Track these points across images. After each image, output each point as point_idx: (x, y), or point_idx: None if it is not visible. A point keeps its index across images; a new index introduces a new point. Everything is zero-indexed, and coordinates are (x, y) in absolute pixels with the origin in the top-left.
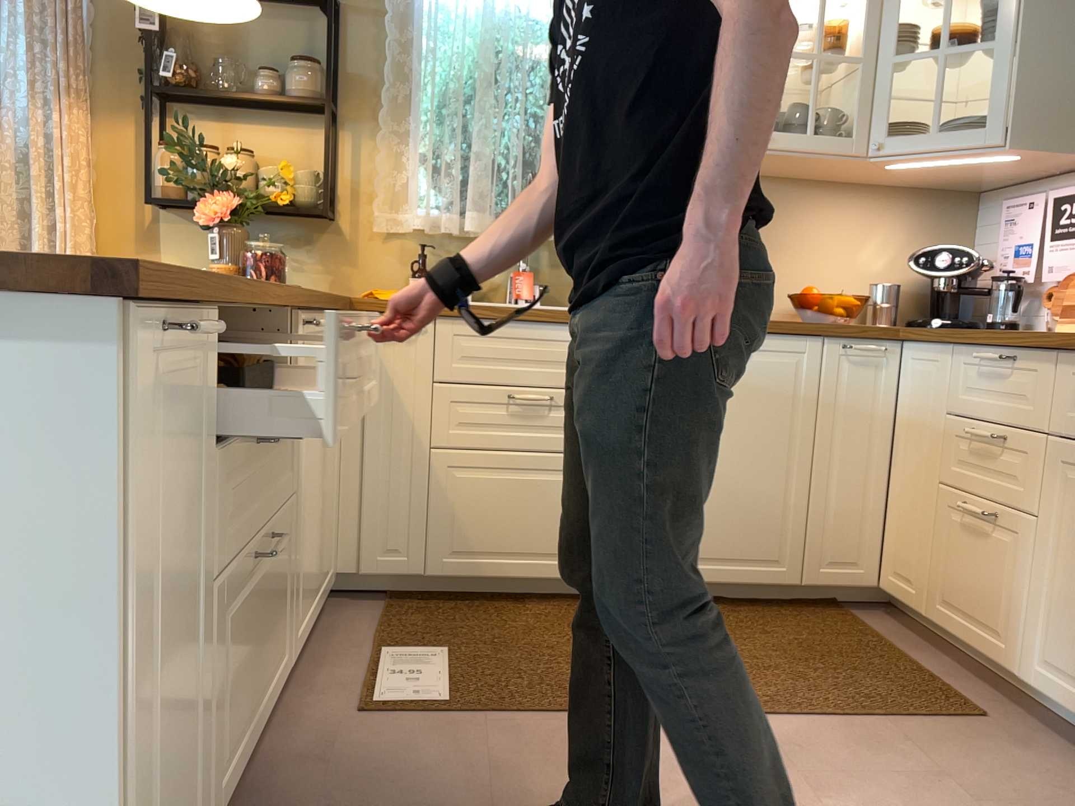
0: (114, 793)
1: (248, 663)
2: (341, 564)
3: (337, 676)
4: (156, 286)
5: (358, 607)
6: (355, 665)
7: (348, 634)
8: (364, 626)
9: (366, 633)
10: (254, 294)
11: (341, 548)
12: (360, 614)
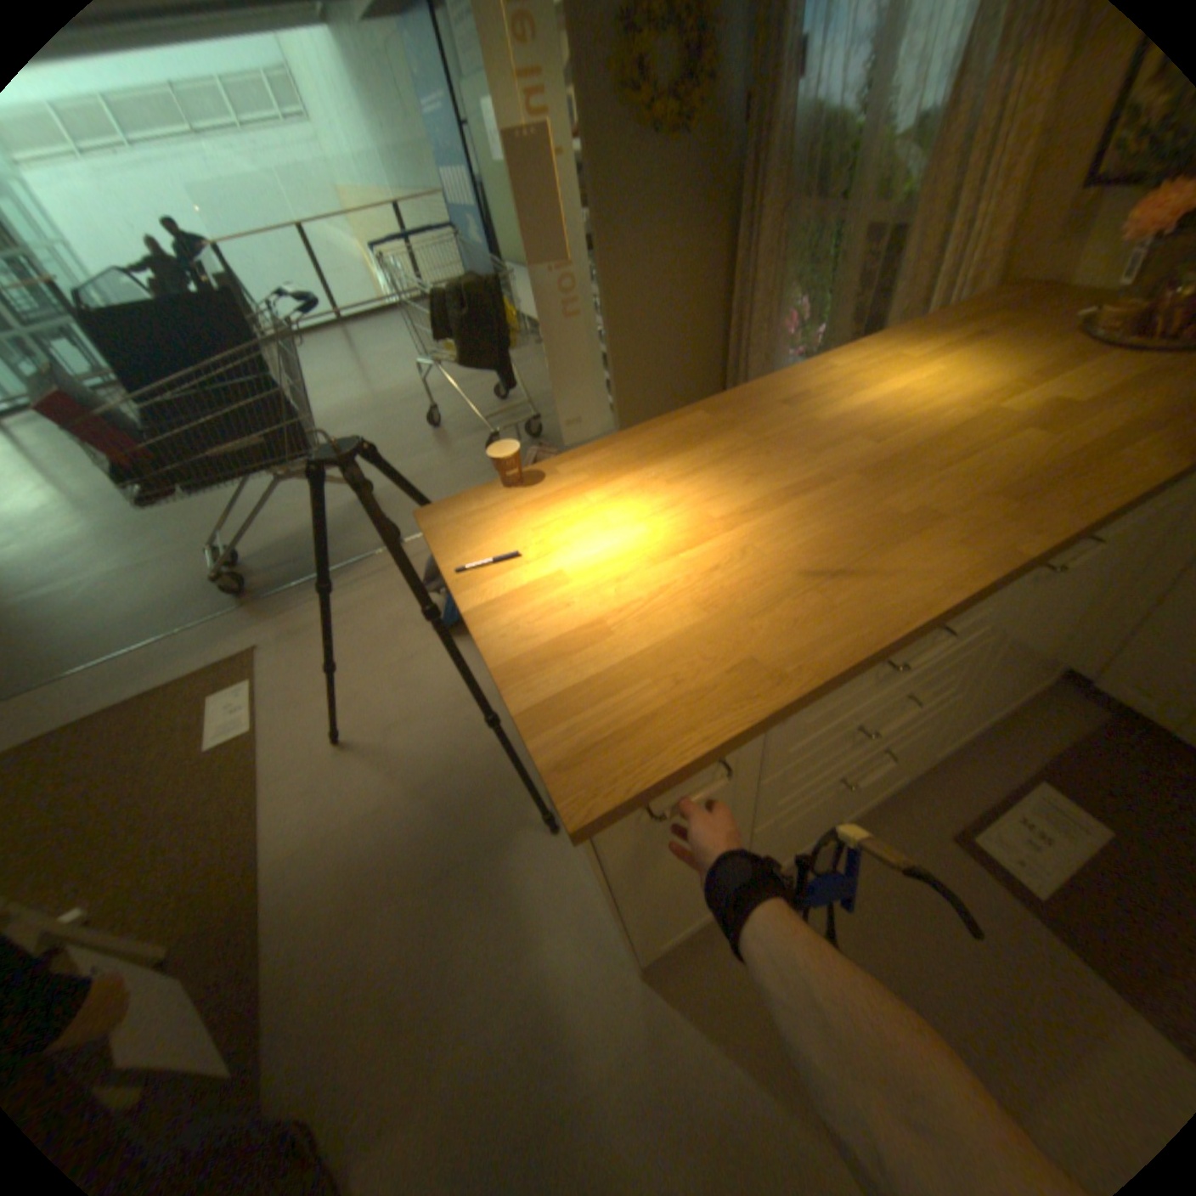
0: (637, 934)
1: (835, 815)
2: (1082, 666)
3: (979, 783)
4: (654, 787)
5: (1078, 707)
6: (1006, 783)
7: (1034, 738)
8: (1060, 738)
9: (1053, 748)
10: (887, 648)
11: (1090, 655)
12: (1072, 717)
